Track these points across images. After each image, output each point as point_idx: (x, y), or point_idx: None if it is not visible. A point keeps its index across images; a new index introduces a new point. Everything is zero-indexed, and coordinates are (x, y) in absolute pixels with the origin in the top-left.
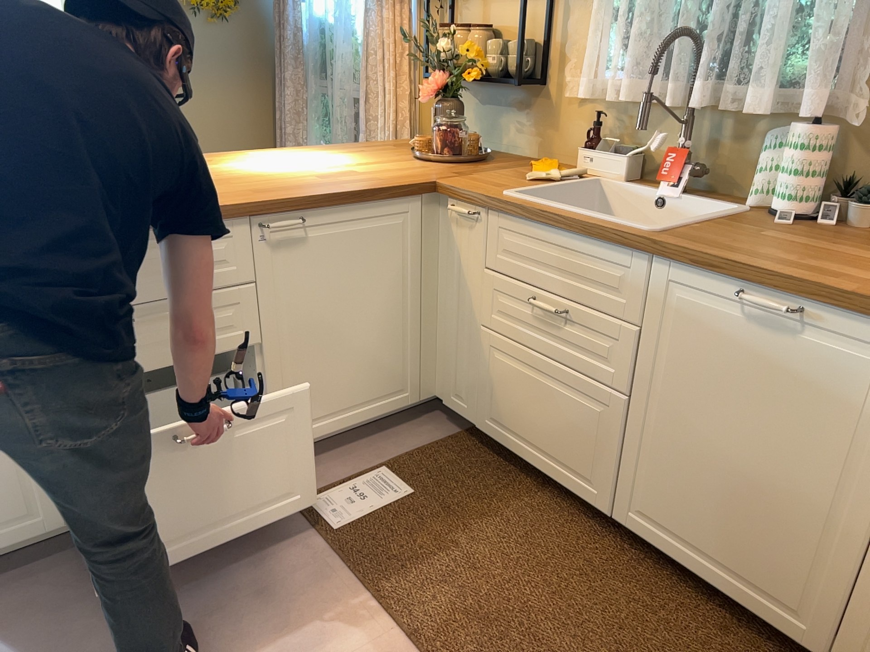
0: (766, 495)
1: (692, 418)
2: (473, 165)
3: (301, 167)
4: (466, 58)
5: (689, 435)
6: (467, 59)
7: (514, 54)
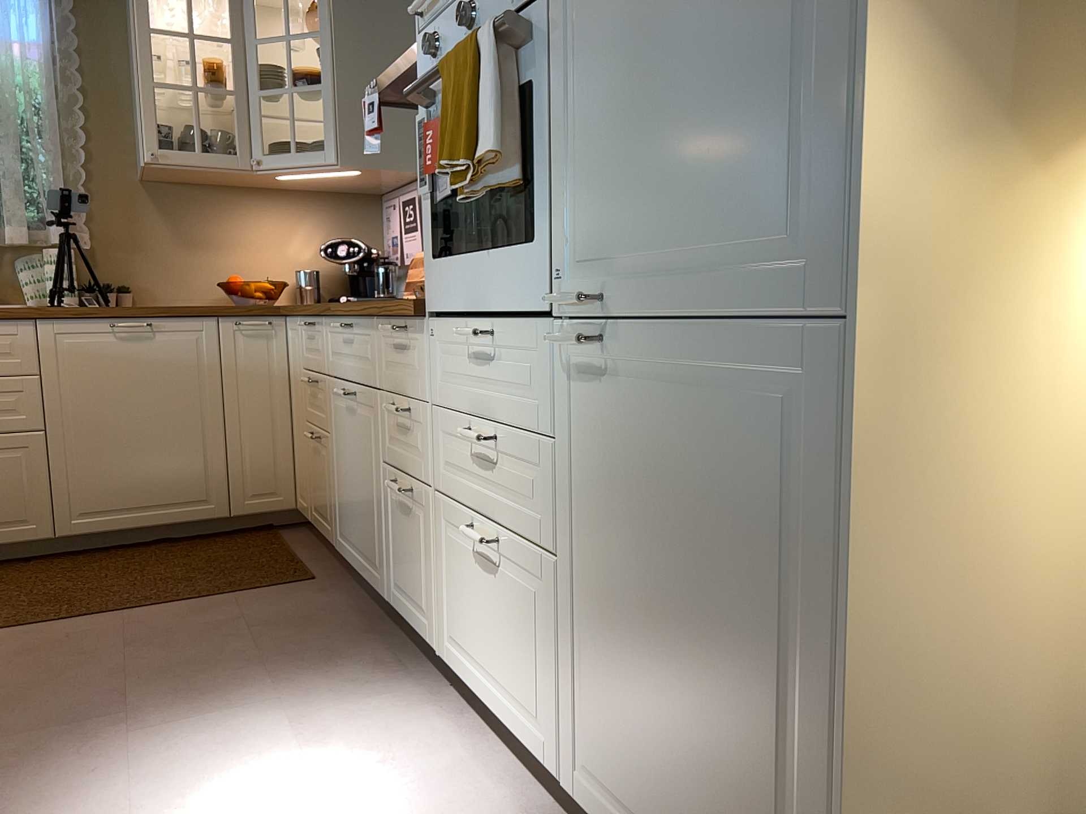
0: (166, 440)
1: (103, 418)
2: None
3: None
4: None
5: (104, 432)
6: None
7: None
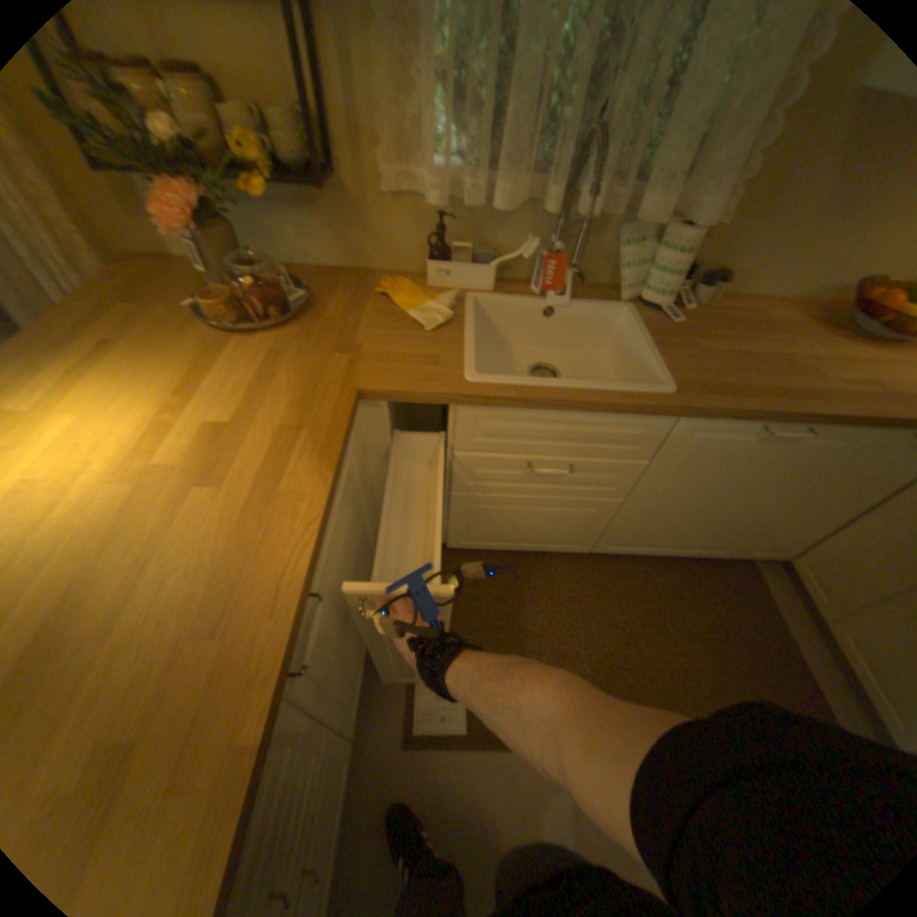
0: (727, 516)
1: (684, 497)
2: (318, 316)
3: (107, 462)
4: (229, 149)
5: (677, 506)
6: (232, 152)
7: (287, 127)
